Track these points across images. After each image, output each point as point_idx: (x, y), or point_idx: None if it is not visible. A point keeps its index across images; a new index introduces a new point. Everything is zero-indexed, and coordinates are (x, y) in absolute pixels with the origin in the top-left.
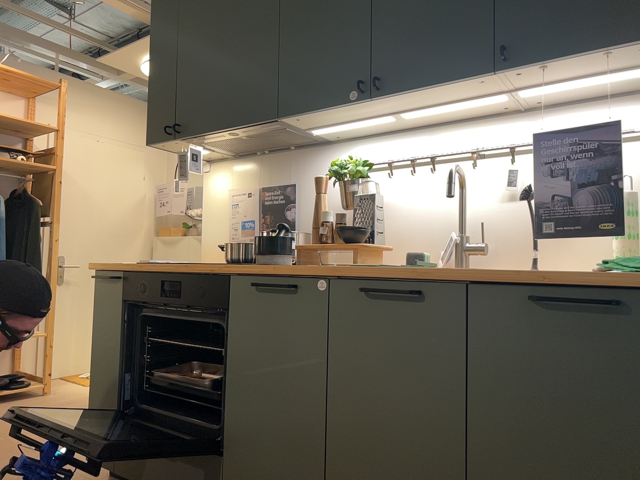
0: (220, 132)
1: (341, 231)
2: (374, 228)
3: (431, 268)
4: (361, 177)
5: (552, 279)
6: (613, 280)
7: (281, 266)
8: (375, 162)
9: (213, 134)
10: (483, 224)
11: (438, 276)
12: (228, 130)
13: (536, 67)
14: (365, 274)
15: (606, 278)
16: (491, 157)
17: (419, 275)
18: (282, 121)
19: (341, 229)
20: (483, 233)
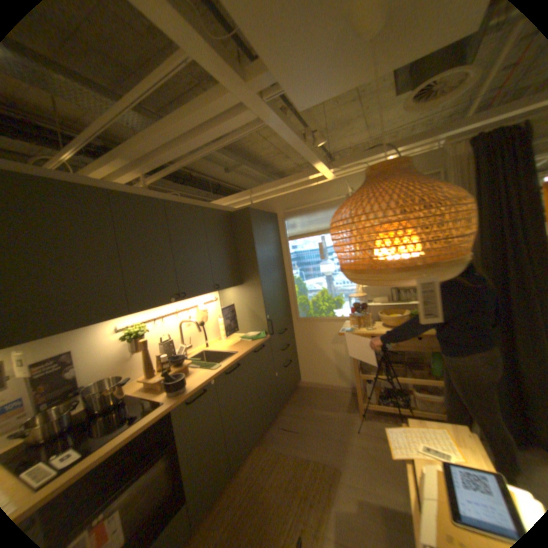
0: (62, 332)
1: (172, 363)
2: (172, 355)
3: (233, 357)
4: (141, 334)
5: (256, 346)
6: (260, 342)
7: (186, 388)
8: (138, 324)
9: (50, 336)
10: (190, 338)
11: (241, 357)
12: (74, 329)
13: (220, 290)
14: (226, 368)
15: (262, 342)
16: (176, 312)
17: (237, 360)
18: (121, 315)
19: (167, 362)
20: (190, 341)
